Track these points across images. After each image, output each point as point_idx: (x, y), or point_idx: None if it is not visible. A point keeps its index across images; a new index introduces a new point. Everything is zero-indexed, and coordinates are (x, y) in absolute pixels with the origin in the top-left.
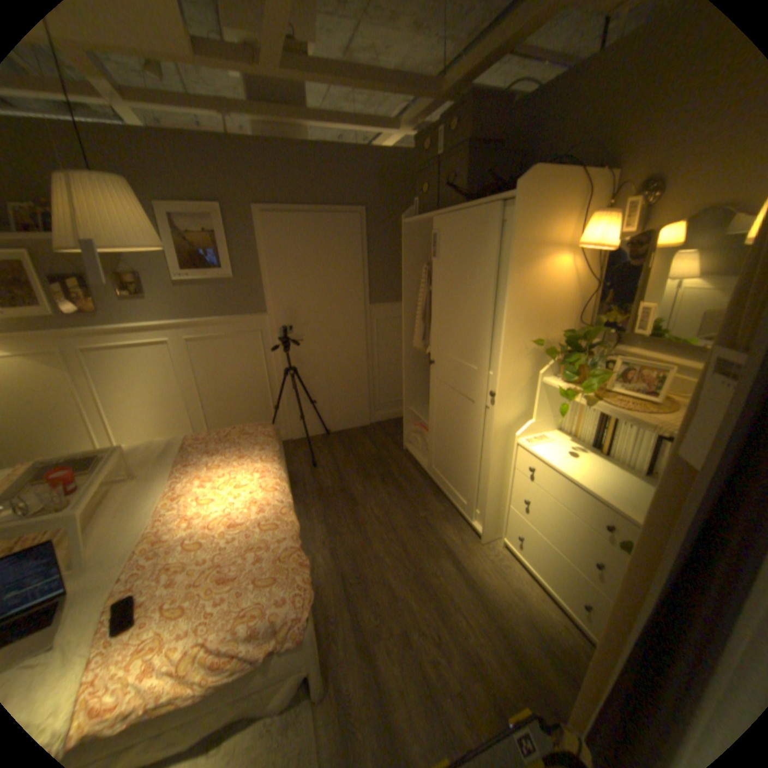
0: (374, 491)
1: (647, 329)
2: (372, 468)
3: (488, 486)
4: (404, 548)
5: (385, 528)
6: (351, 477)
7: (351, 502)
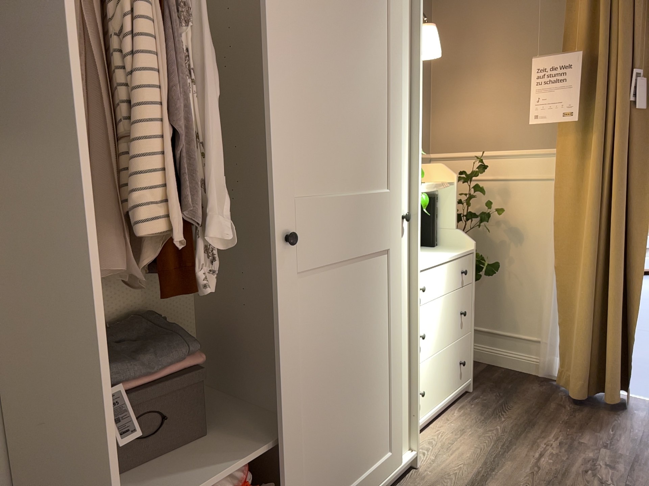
0: None
1: None
2: None
3: (417, 361)
4: None
5: None
6: None
7: None
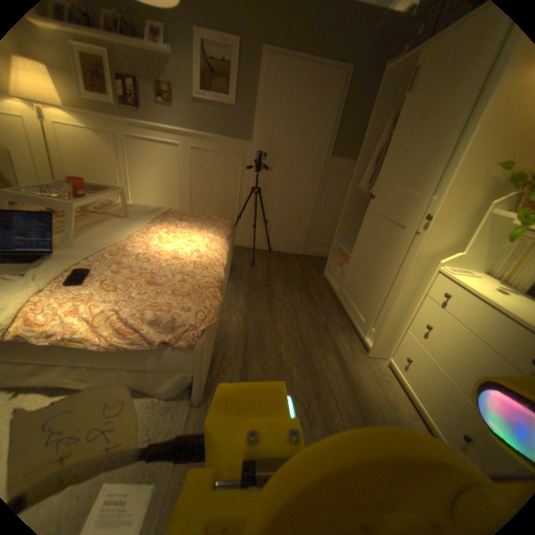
0: (290, 293)
1: None
2: (294, 280)
3: (393, 306)
4: (301, 336)
5: (290, 318)
6: (276, 280)
7: (270, 294)
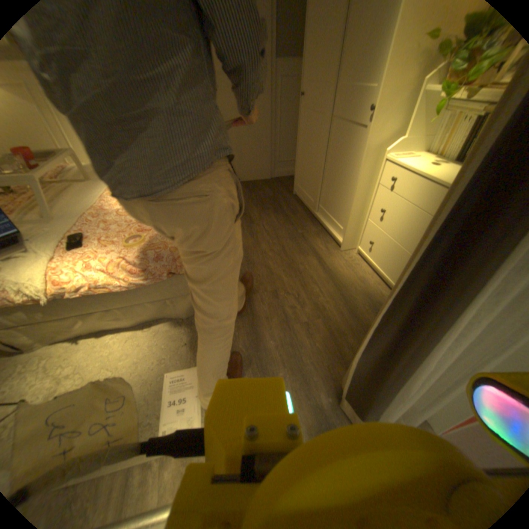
0: (267, 216)
1: None
2: (267, 204)
3: (354, 202)
4: (283, 248)
5: (271, 237)
6: (252, 208)
7: (249, 221)
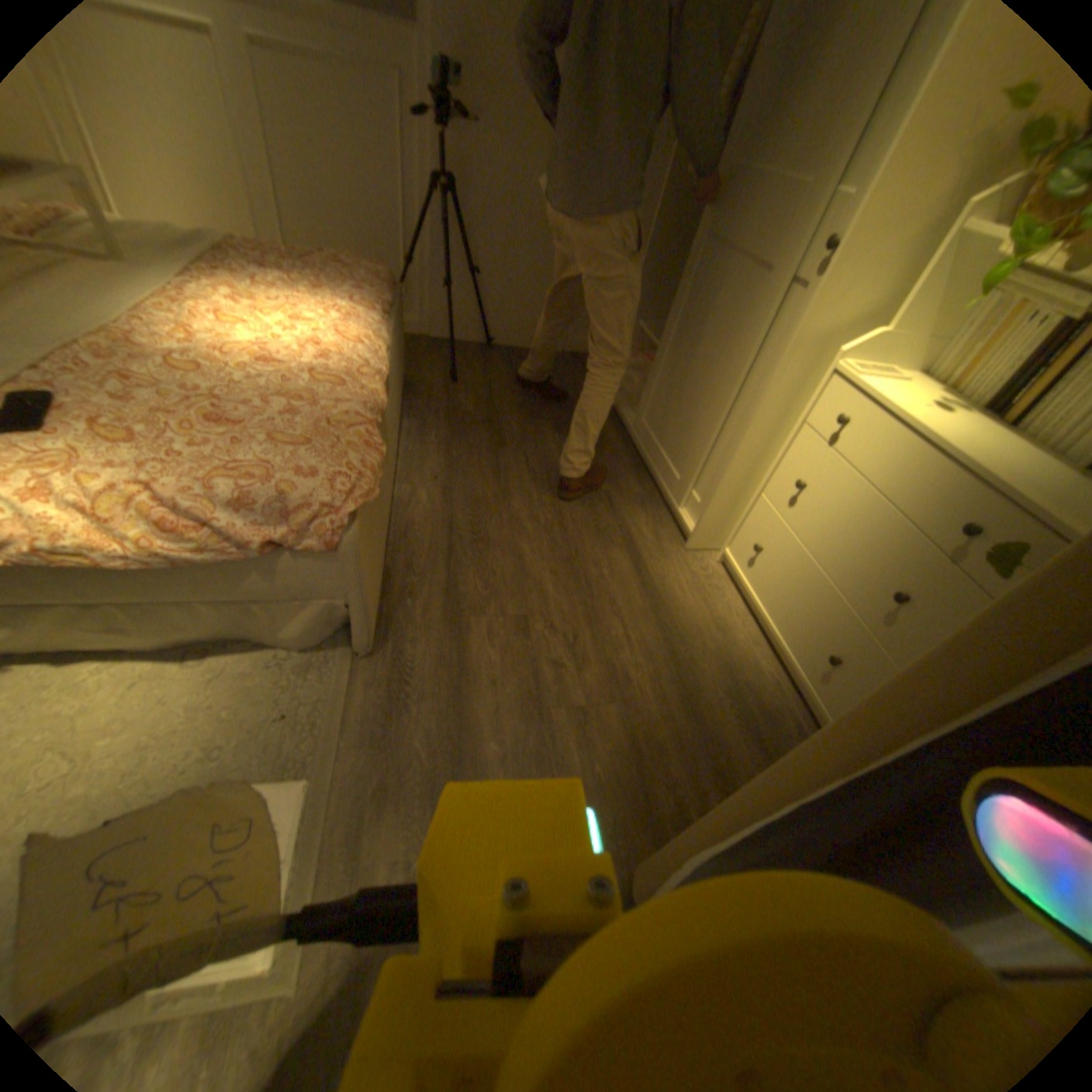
0: (538, 437)
1: None
2: (545, 408)
3: (739, 449)
4: (561, 519)
5: (539, 487)
6: (507, 410)
7: (496, 440)
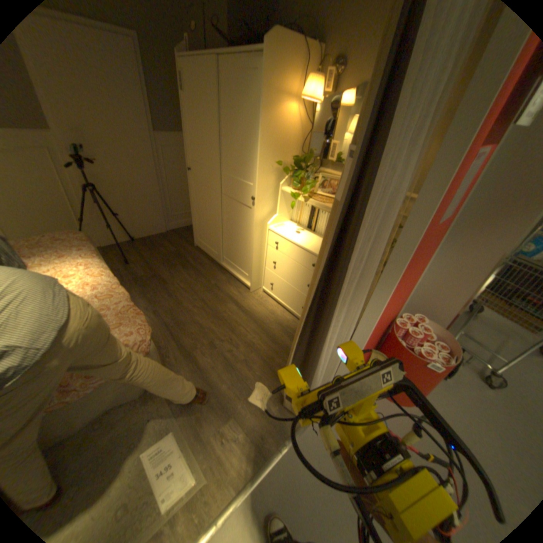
0: (178, 273)
1: (334, 157)
2: (173, 260)
3: (253, 257)
4: (204, 302)
5: (190, 293)
6: (159, 267)
7: (162, 282)
